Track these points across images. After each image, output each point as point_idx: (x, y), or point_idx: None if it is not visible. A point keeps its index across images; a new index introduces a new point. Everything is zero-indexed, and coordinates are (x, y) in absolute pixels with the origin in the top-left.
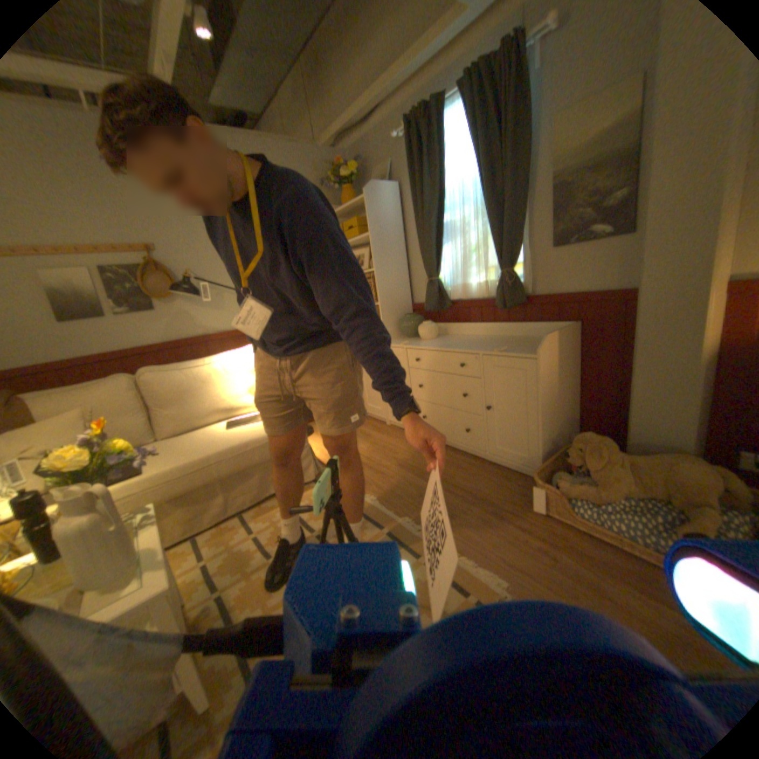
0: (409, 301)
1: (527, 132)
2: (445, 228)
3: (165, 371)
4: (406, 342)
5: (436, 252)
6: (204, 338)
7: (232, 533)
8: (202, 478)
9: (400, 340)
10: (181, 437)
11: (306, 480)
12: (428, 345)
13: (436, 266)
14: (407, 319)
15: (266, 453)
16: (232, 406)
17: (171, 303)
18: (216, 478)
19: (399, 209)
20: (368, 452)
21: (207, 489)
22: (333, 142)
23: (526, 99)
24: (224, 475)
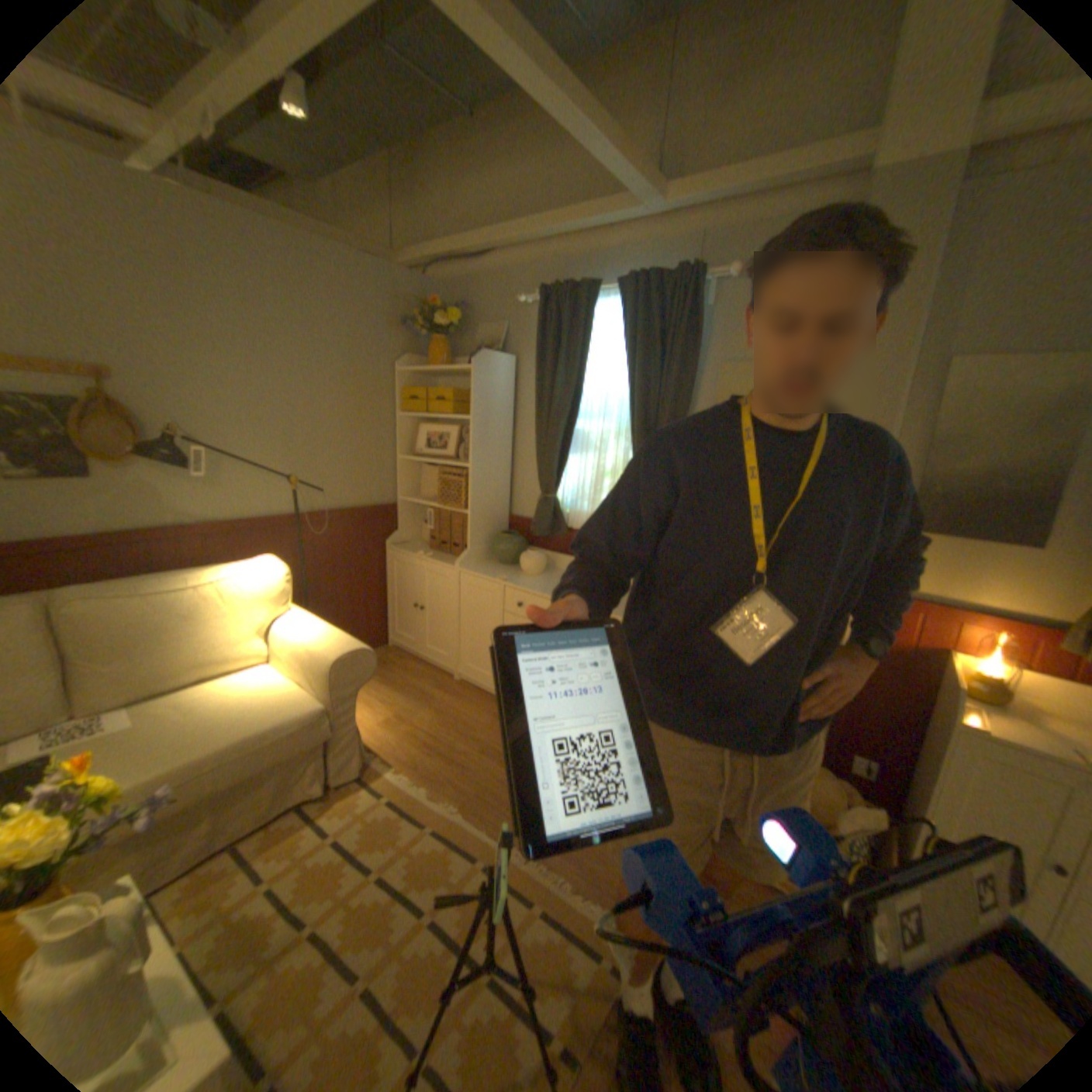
0: (506, 512)
1: (691, 371)
2: (572, 439)
3: (112, 600)
4: (504, 577)
5: (557, 466)
6: (176, 533)
7: (223, 886)
8: (184, 801)
9: (491, 568)
10: (127, 717)
11: (344, 781)
12: (536, 587)
13: (555, 482)
14: (505, 541)
15: (295, 748)
16: (227, 659)
17: (122, 470)
18: (207, 798)
19: (511, 392)
20: (433, 728)
21: (186, 815)
22: (420, 264)
23: (695, 336)
24: (221, 792)
